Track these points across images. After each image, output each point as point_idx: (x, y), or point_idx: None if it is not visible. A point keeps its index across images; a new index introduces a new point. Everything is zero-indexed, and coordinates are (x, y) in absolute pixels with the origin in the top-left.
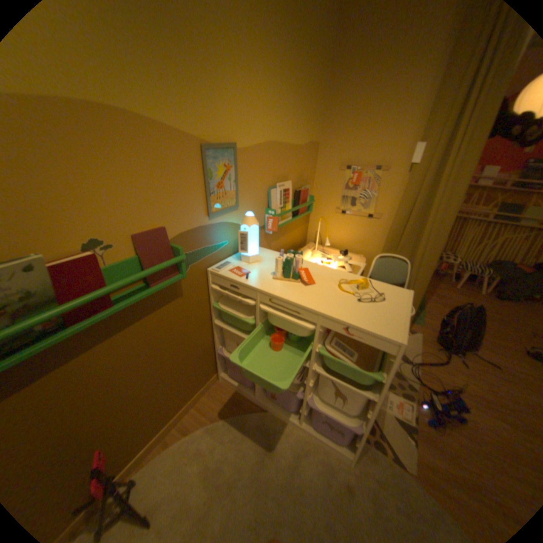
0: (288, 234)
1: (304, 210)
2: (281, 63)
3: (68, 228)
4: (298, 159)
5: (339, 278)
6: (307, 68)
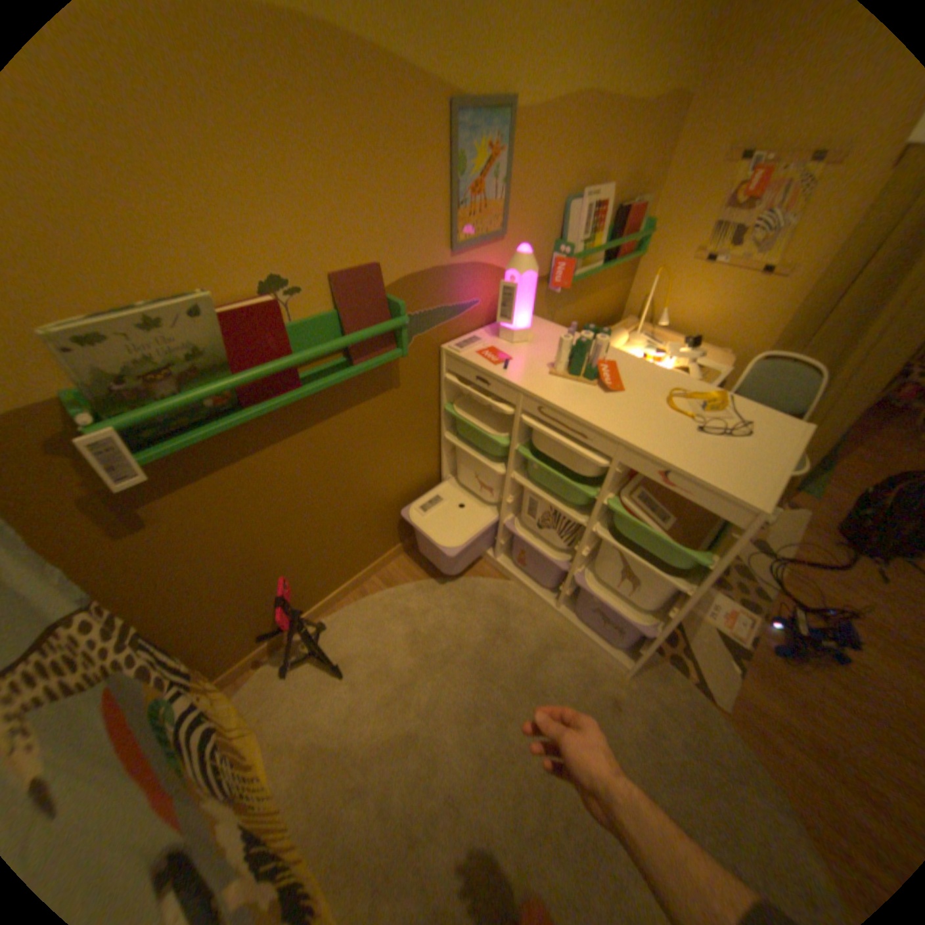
0: (590, 297)
1: (629, 249)
2: None
3: (241, 255)
4: (638, 135)
5: (672, 386)
6: None
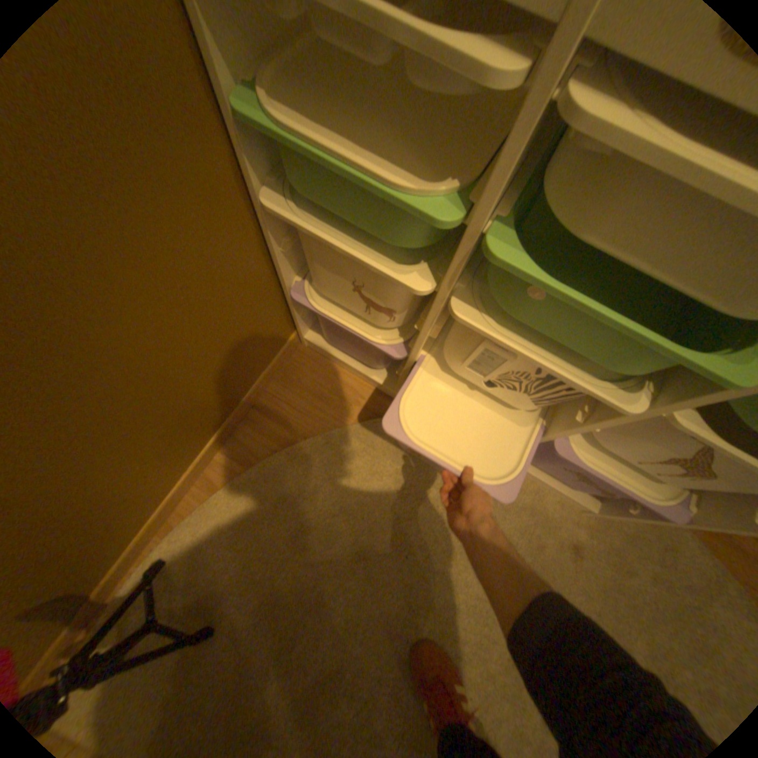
0: None
1: None
2: None
3: None
4: None
5: None
6: None
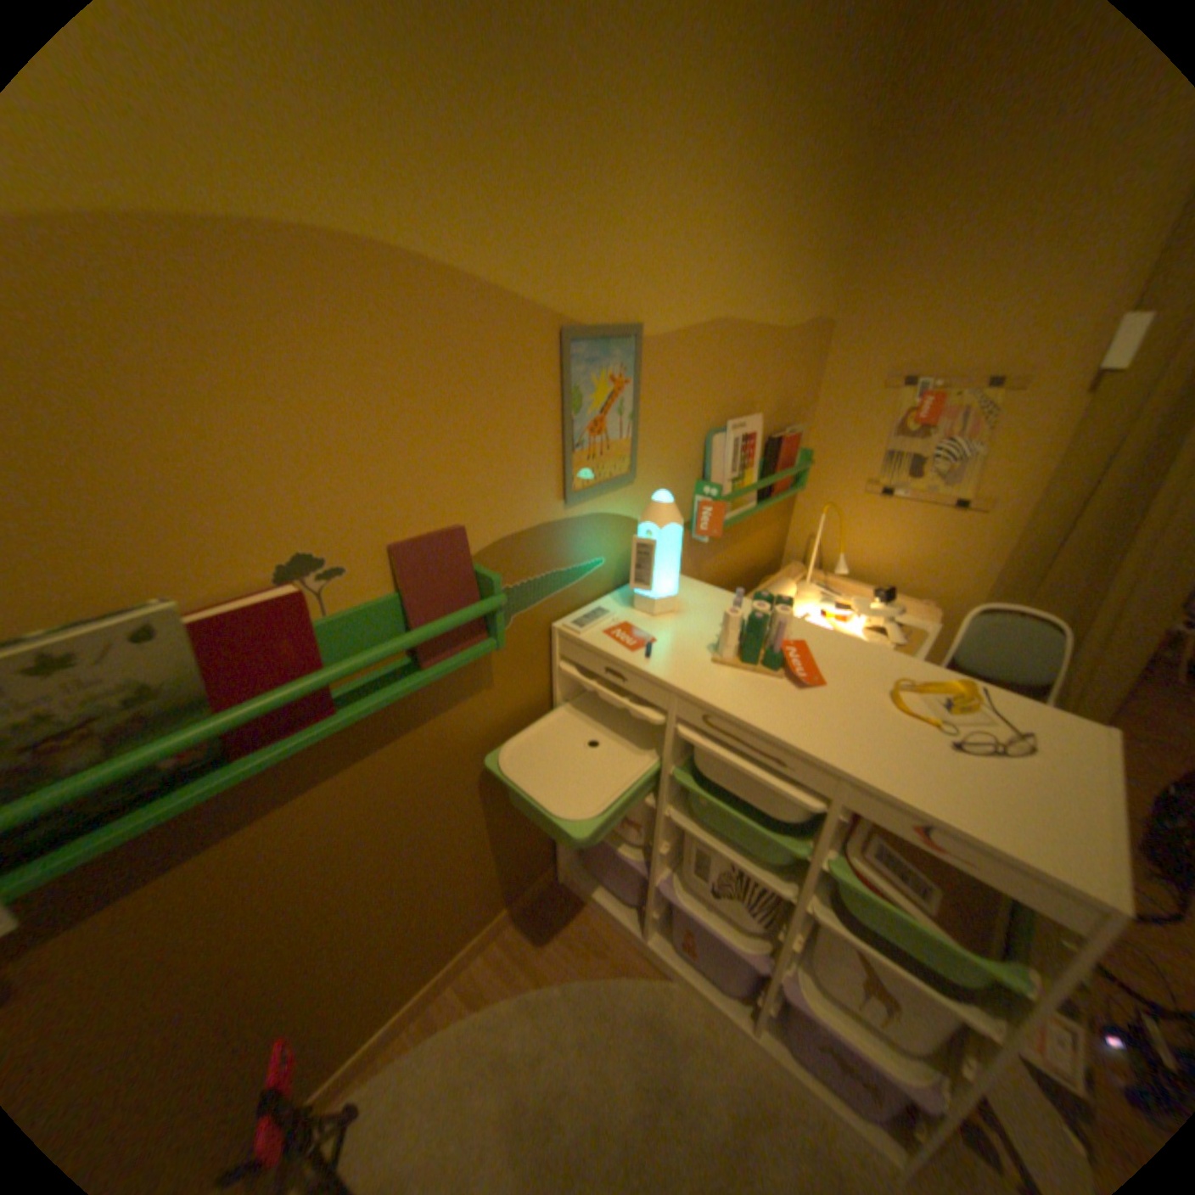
0: (743, 542)
1: (786, 484)
2: (764, 124)
3: (248, 529)
4: (783, 362)
5: (892, 674)
6: (825, 137)
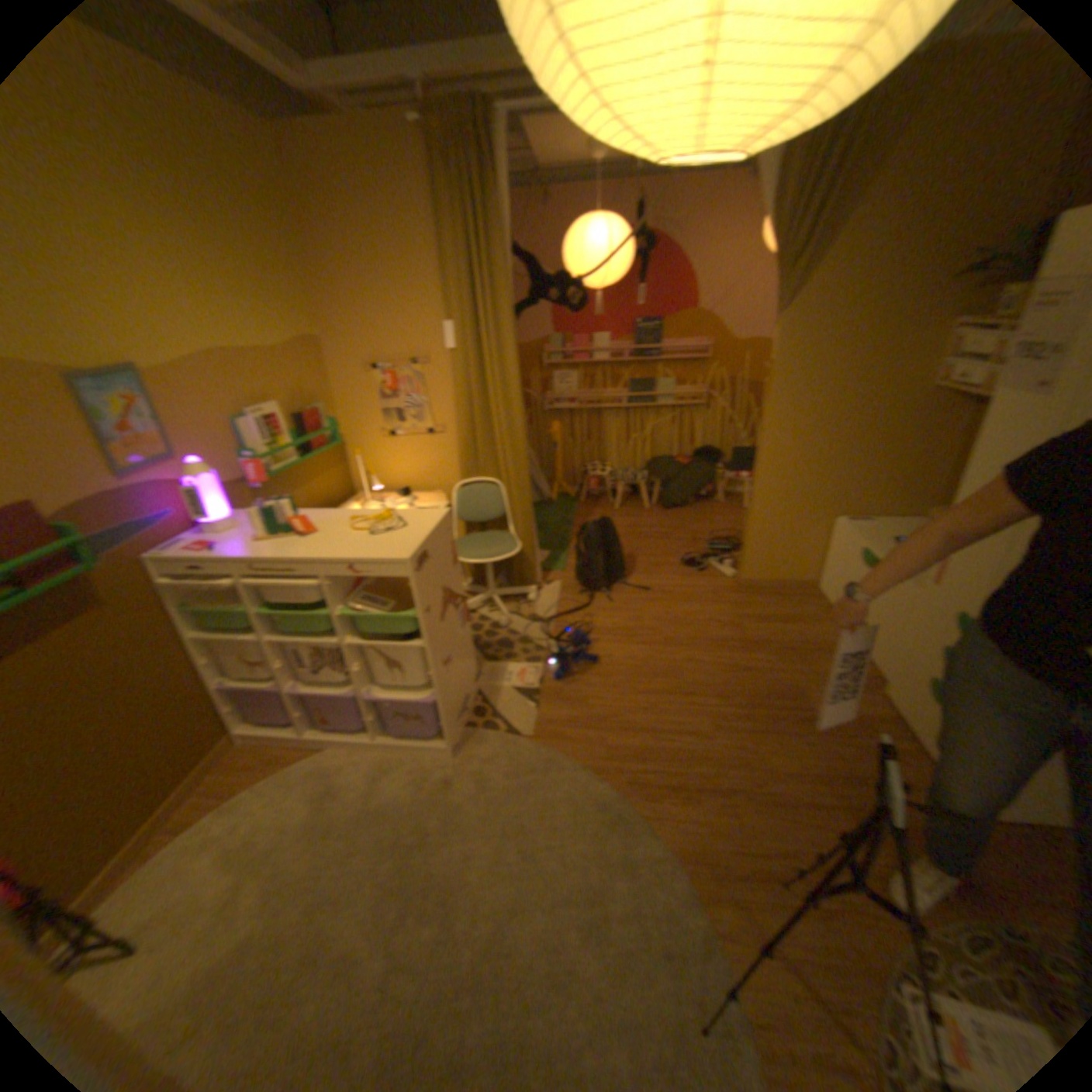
0: (309, 486)
1: (324, 443)
2: (187, 241)
3: None
4: (282, 368)
5: (358, 519)
6: (246, 238)
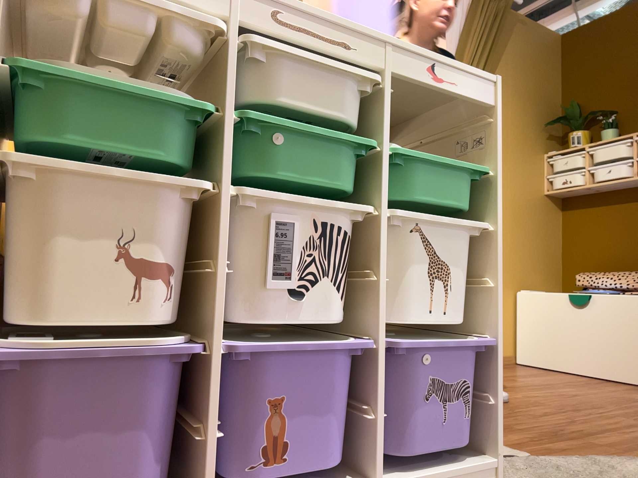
0: None
1: None
2: None
3: None
4: None
5: None
6: None
